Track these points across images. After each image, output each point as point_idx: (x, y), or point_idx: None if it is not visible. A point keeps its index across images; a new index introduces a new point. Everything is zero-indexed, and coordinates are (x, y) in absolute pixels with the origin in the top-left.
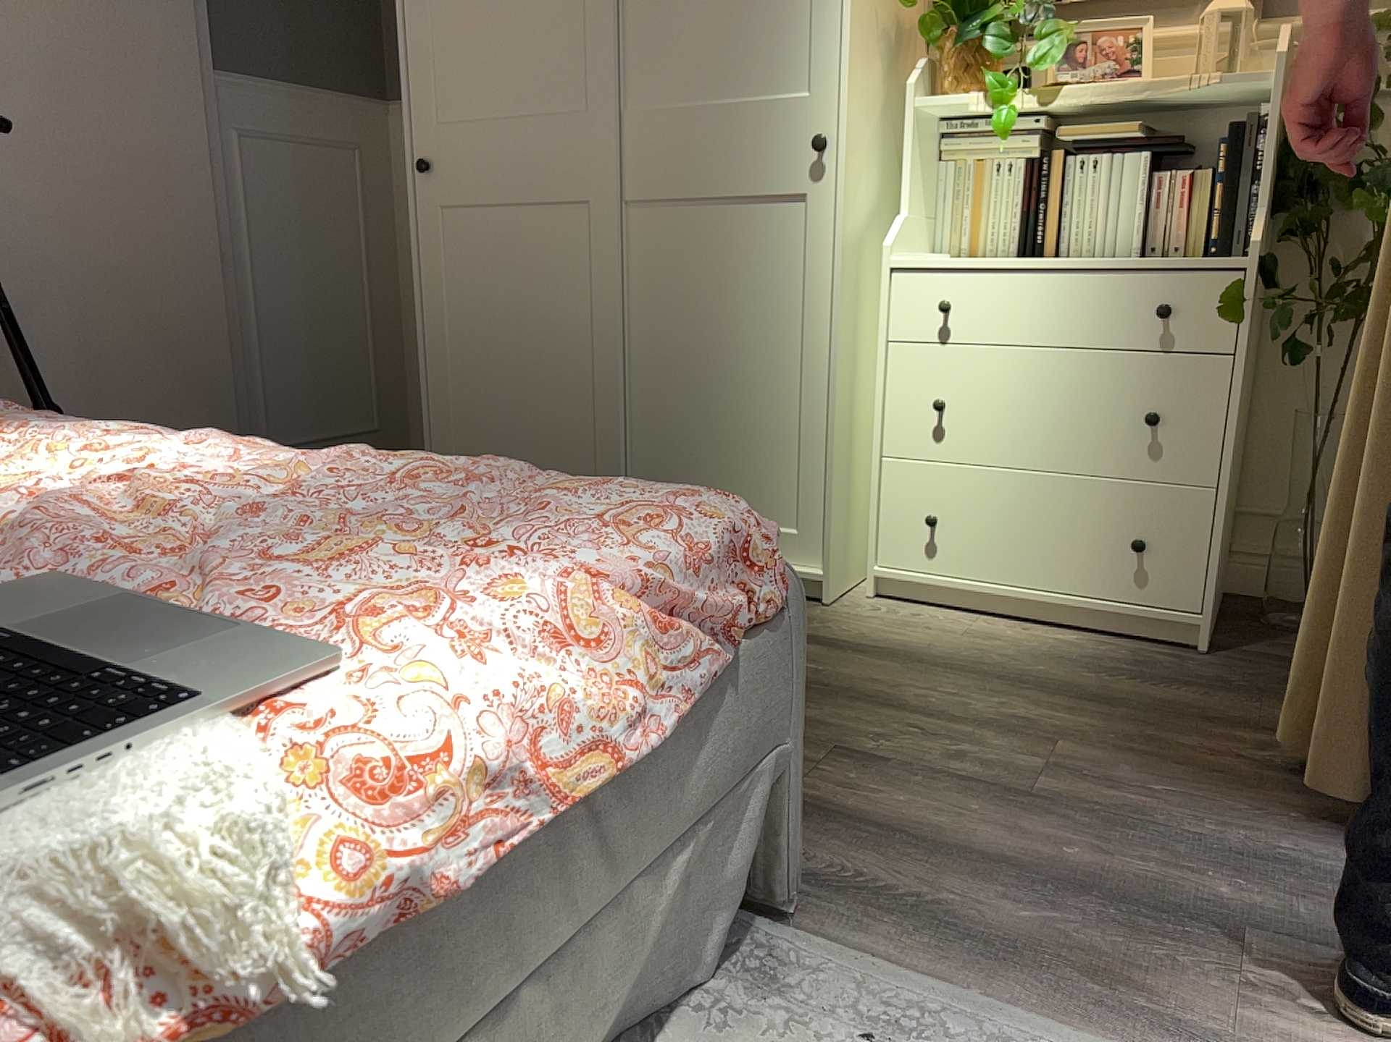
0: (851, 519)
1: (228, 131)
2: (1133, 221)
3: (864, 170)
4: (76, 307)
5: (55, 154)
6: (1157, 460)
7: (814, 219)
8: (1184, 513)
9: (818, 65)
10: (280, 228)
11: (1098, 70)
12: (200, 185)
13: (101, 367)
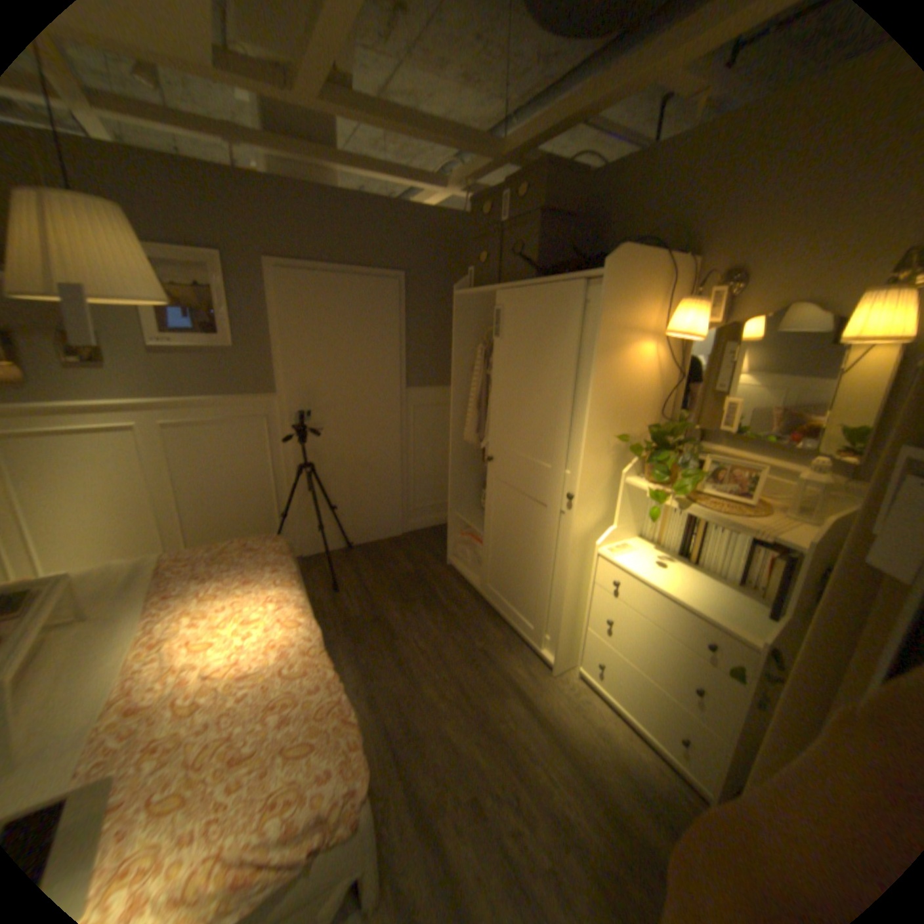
0: (575, 641)
1: (409, 406)
2: (739, 565)
3: (595, 506)
4: (349, 470)
5: (346, 424)
6: (702, 709)
7: (567, 523)
8: (712, 743)
9: (575, 462)
10: (426, 435)
11: (730, 487)
12: (395, 427)
13: (355, 487)
